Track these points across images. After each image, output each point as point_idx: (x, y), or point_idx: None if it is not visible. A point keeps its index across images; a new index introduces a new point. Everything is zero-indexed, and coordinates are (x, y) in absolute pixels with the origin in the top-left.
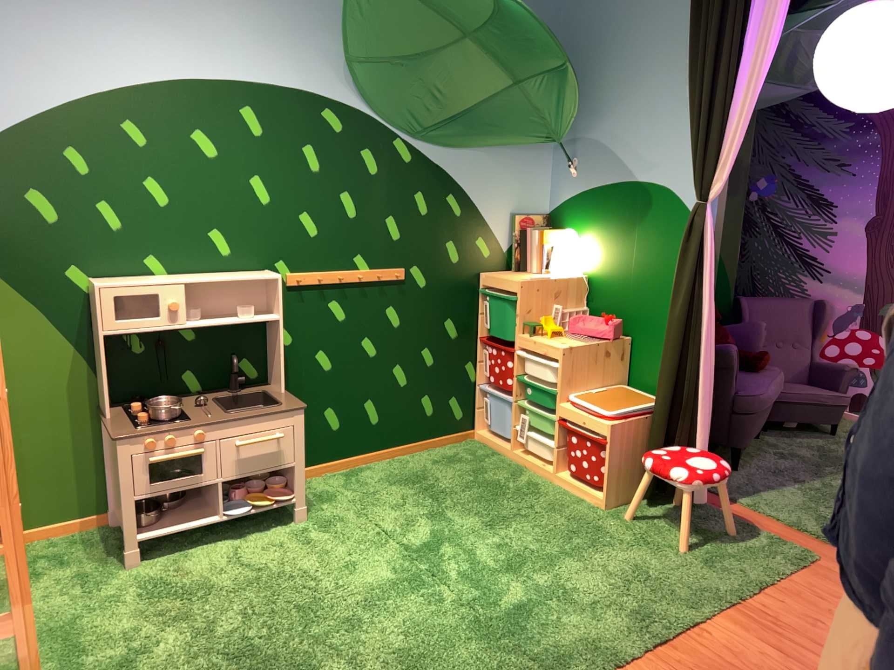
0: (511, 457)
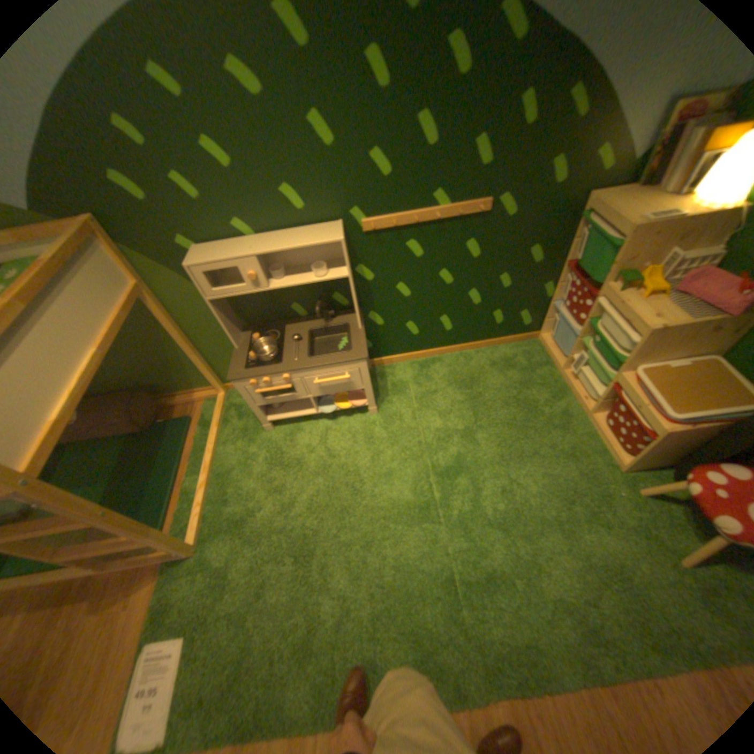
0: (560, 373)
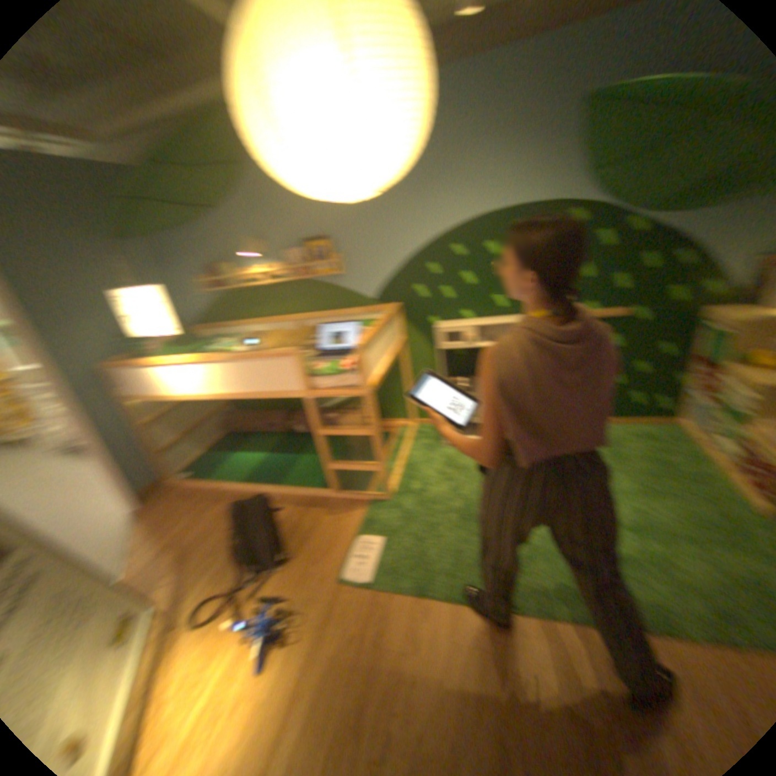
0: (700, 448)
